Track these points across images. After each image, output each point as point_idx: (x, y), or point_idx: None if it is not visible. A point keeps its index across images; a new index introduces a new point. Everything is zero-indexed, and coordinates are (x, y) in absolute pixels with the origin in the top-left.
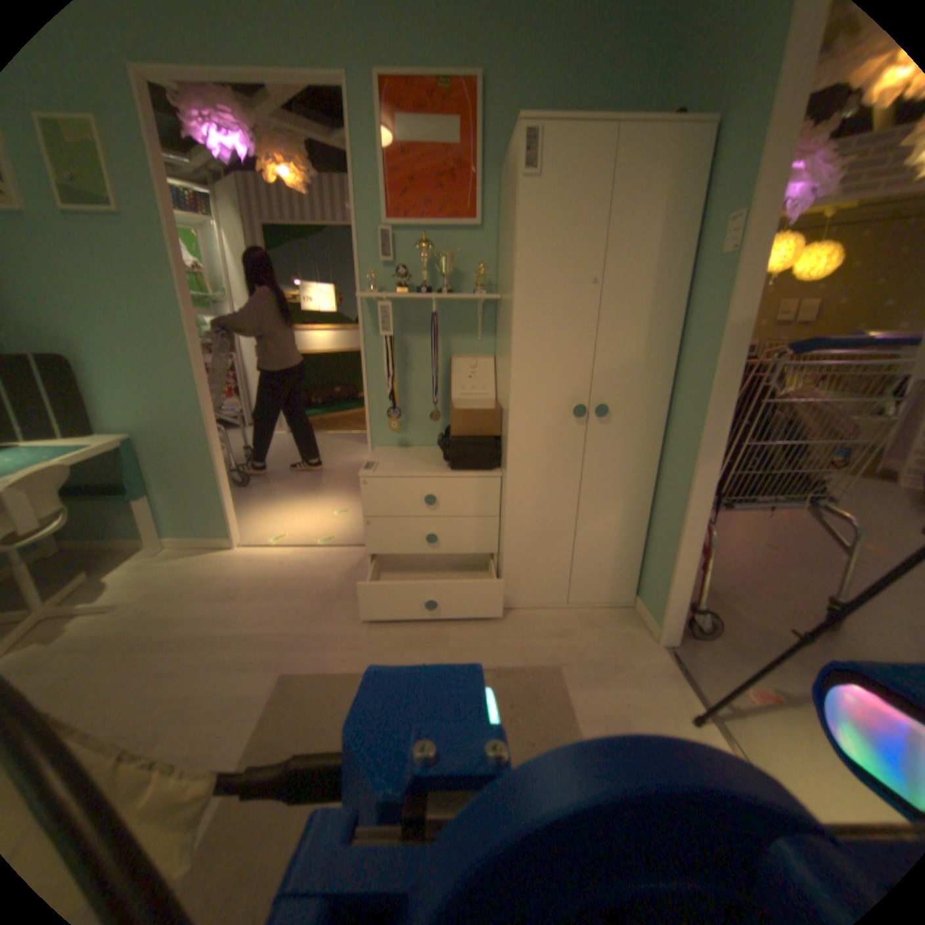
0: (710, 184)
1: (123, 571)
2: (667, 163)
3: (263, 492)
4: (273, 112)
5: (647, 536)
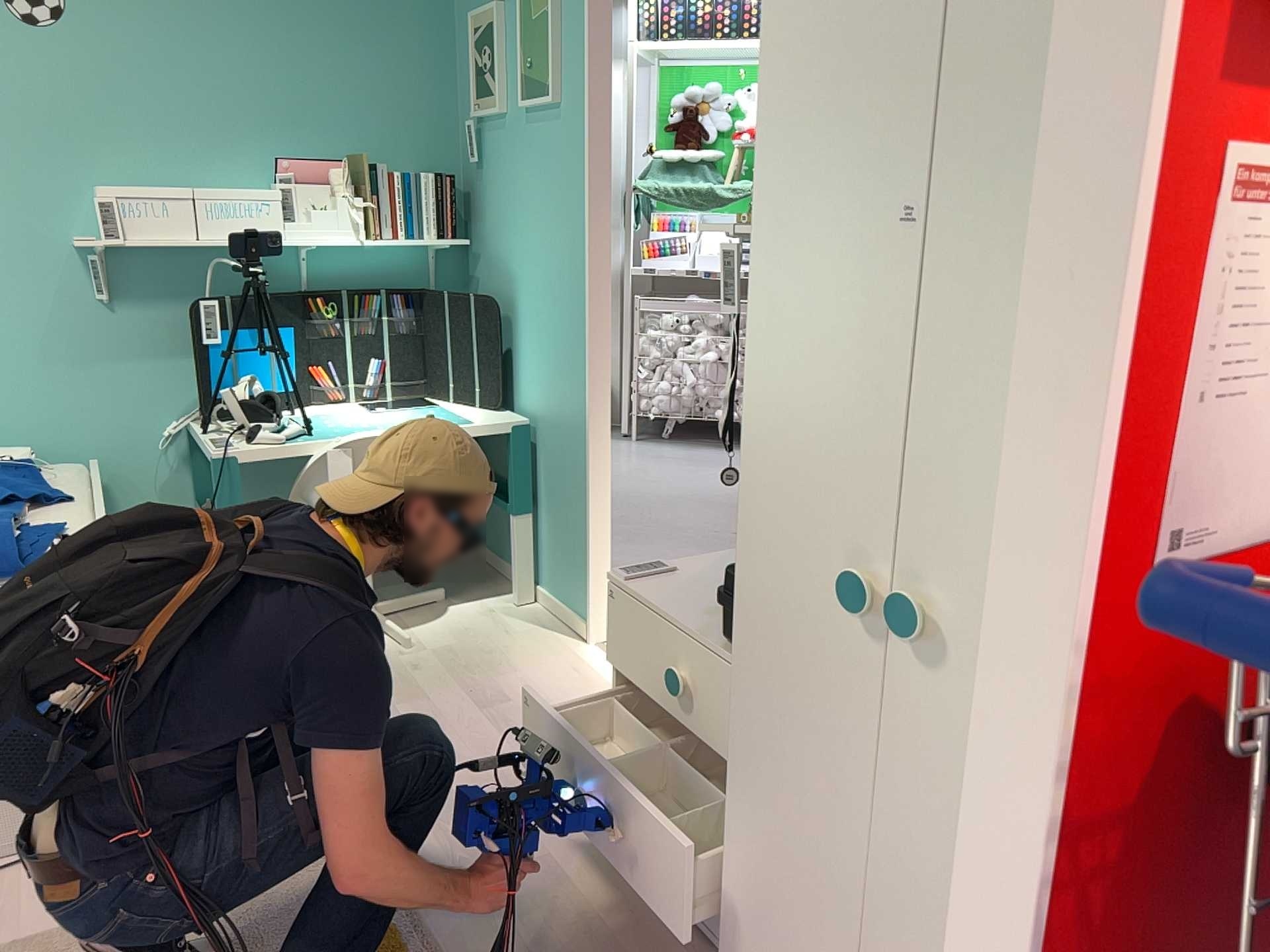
0: None
1: (476, 607)
2: None
3: None
4: None
5: None
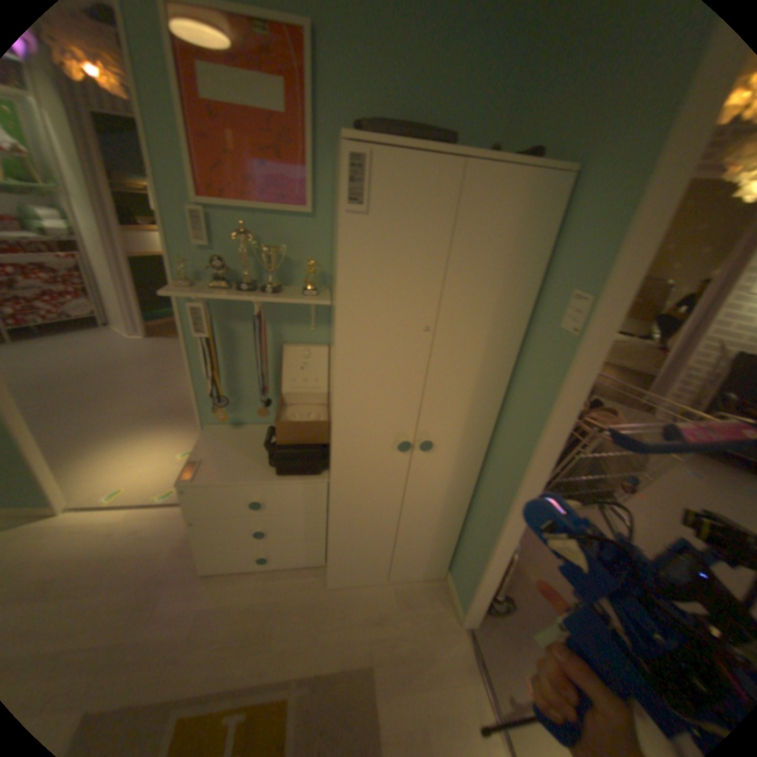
0: (560, 238)
1: None
2: (519, 212)
3: (107, 424)
4: None
5: (462, 532)
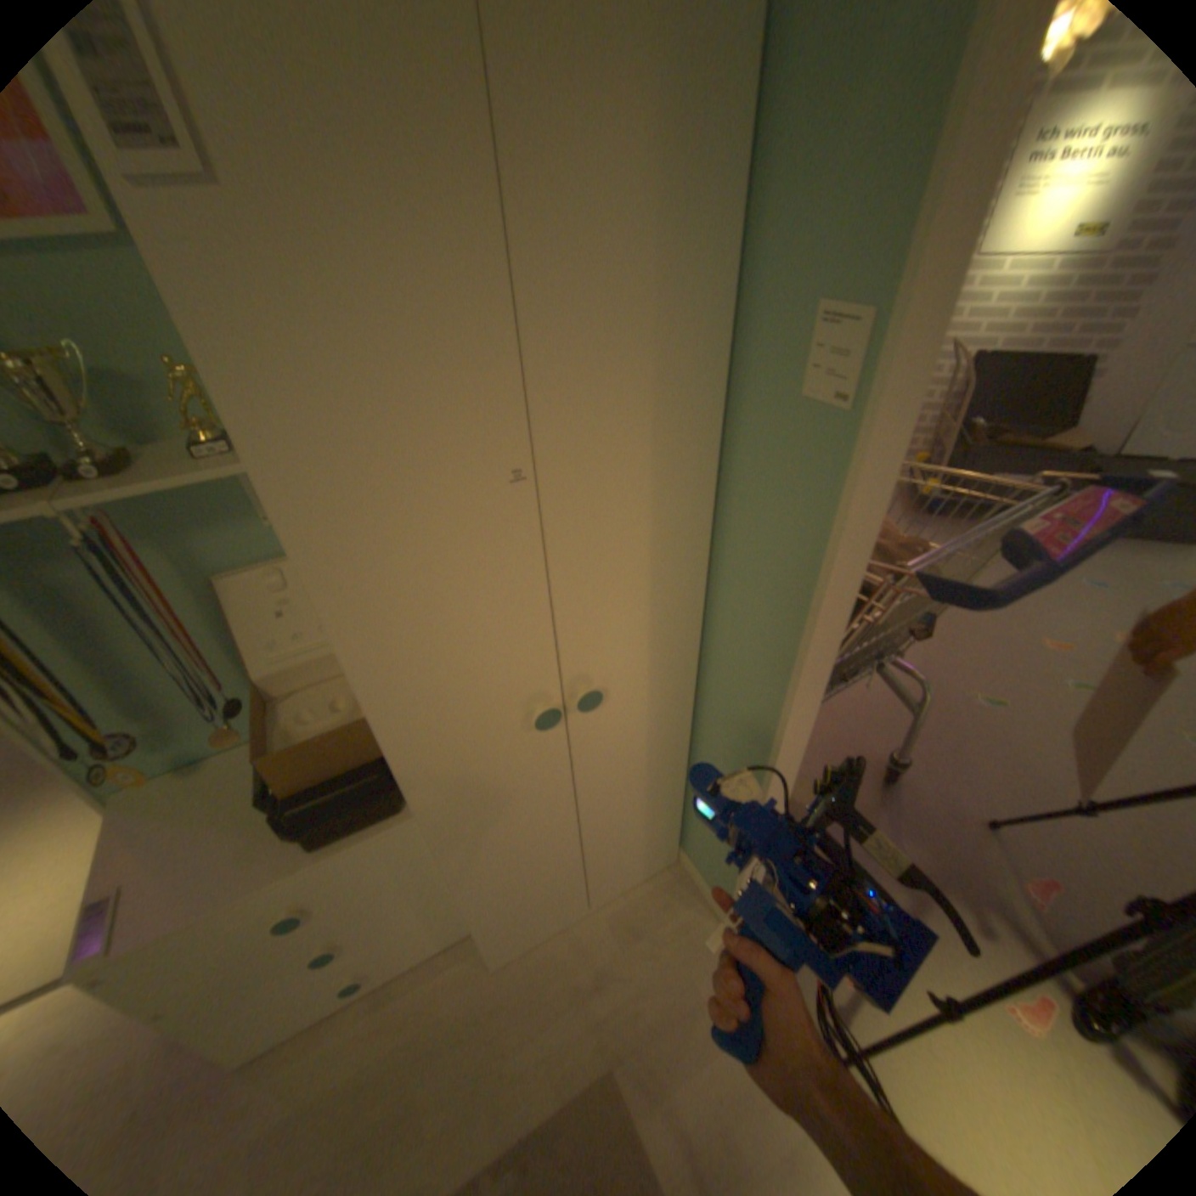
0: (756, 176)
1: None
2: (653, 113)
3: None
4: None
5: (686, 791)
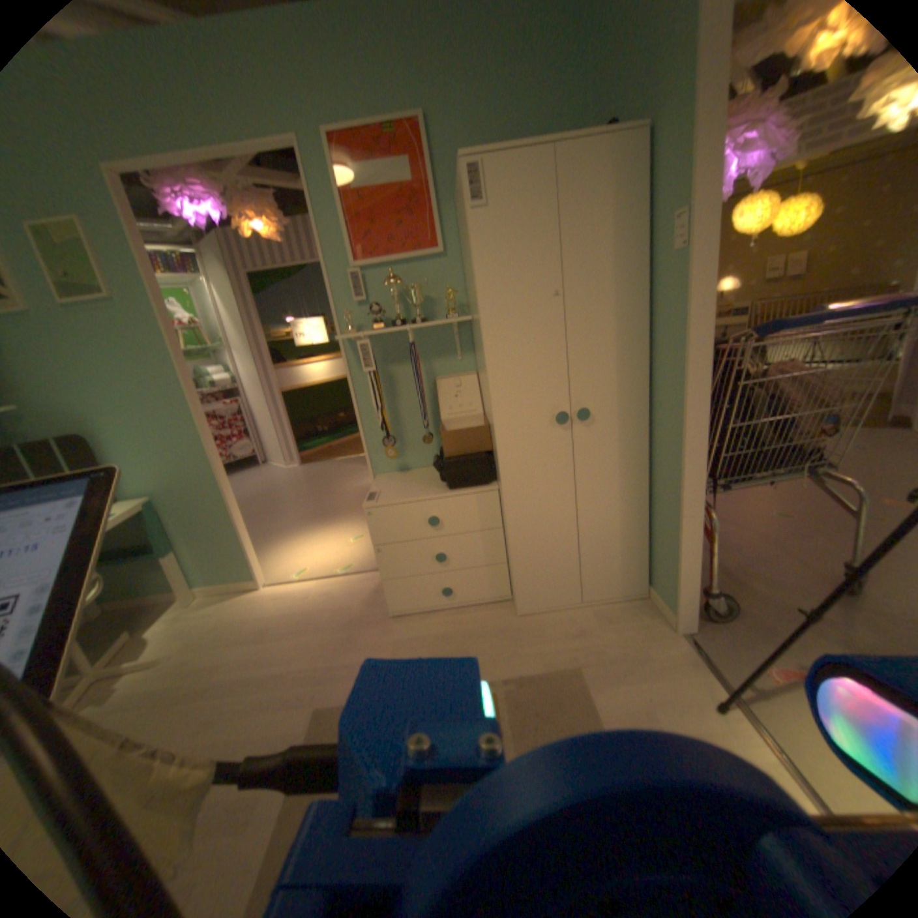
0: (652, 183)
1: (160, 625)
2: (606, 171)
3: (281, 528)
4: (240, 170)
5: (650, 526)
